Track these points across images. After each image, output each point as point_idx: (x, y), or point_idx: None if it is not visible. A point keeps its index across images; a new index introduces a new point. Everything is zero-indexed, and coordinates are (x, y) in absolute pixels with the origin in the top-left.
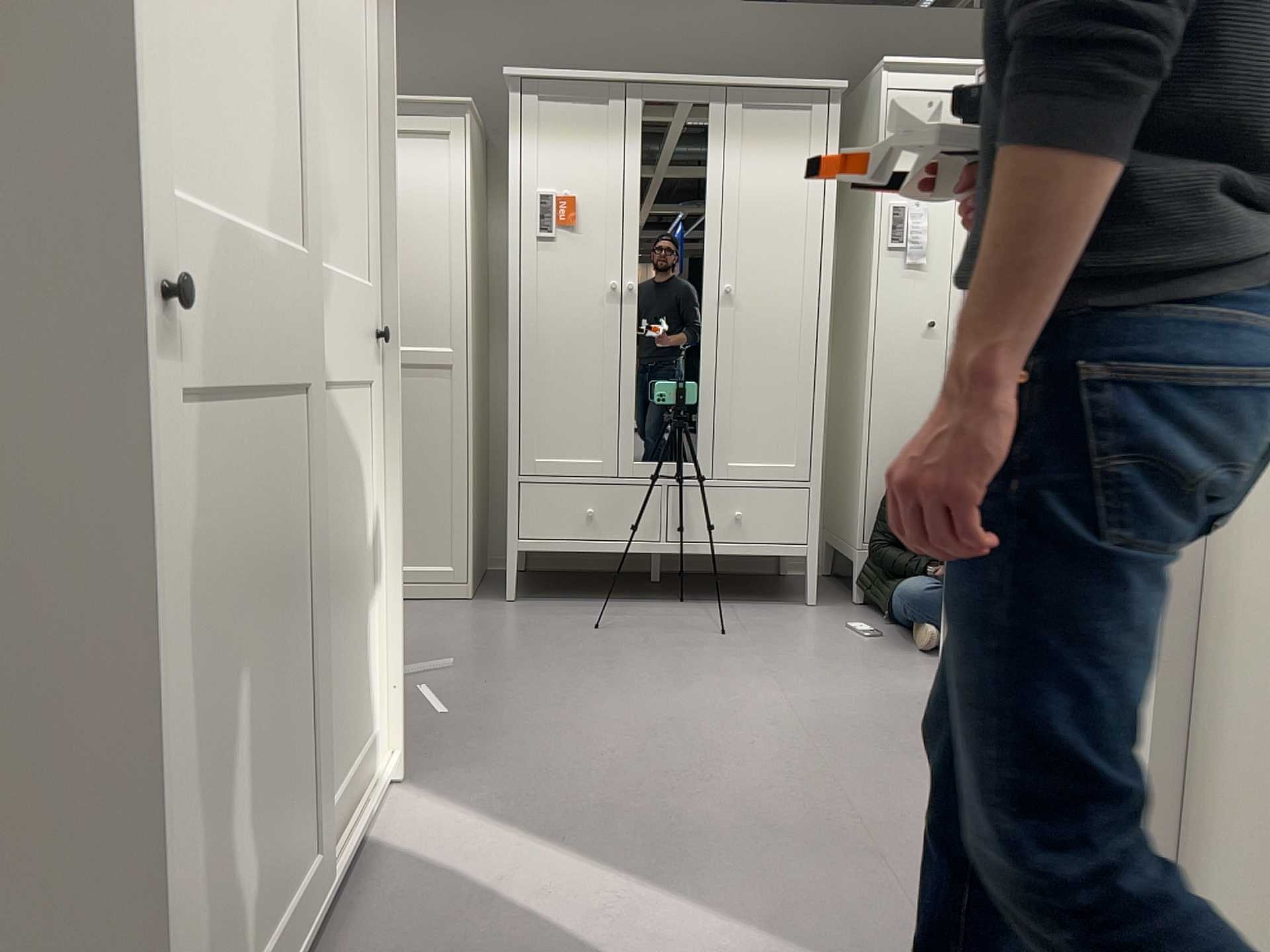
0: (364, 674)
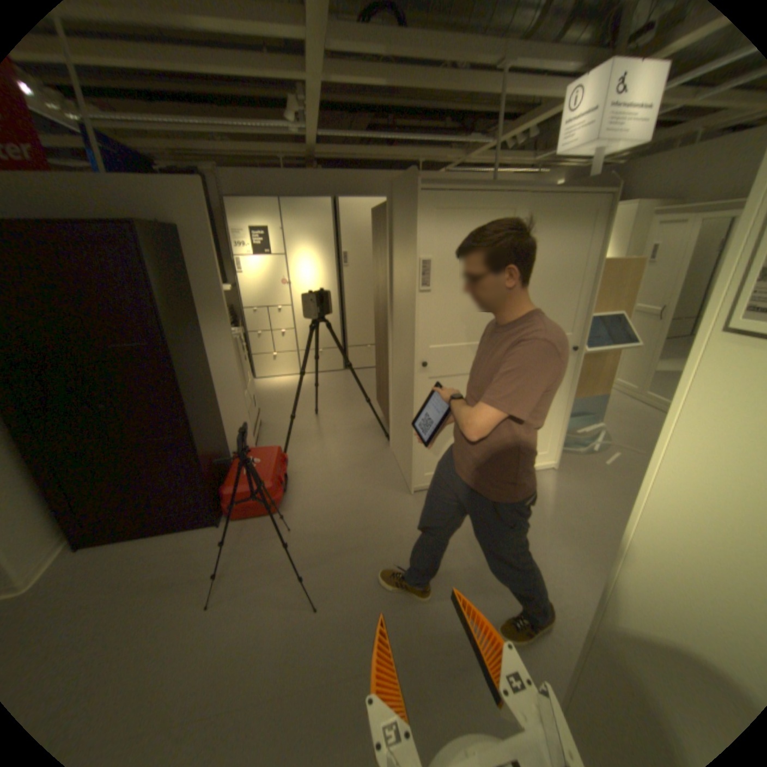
0: (544, 437)
